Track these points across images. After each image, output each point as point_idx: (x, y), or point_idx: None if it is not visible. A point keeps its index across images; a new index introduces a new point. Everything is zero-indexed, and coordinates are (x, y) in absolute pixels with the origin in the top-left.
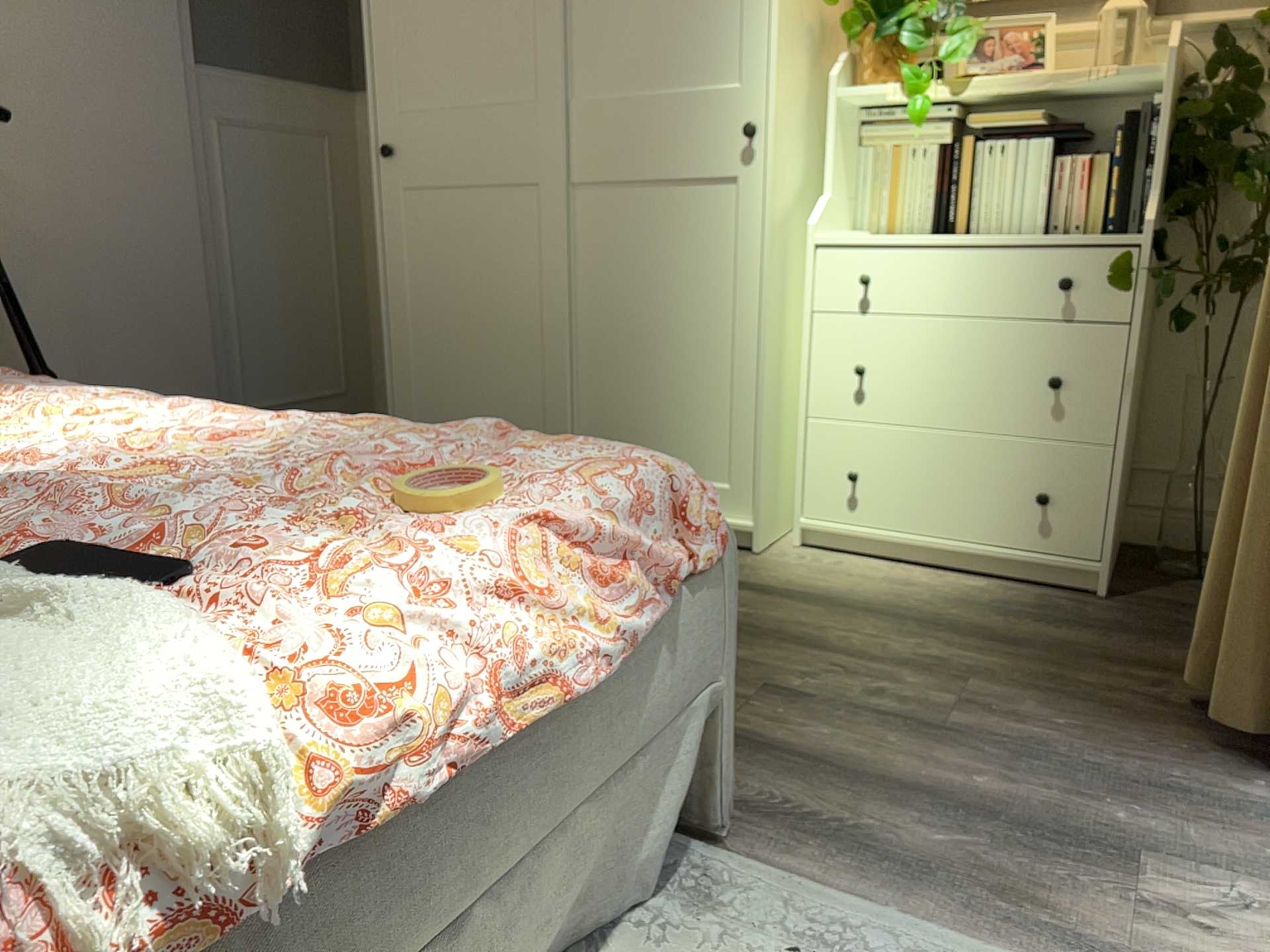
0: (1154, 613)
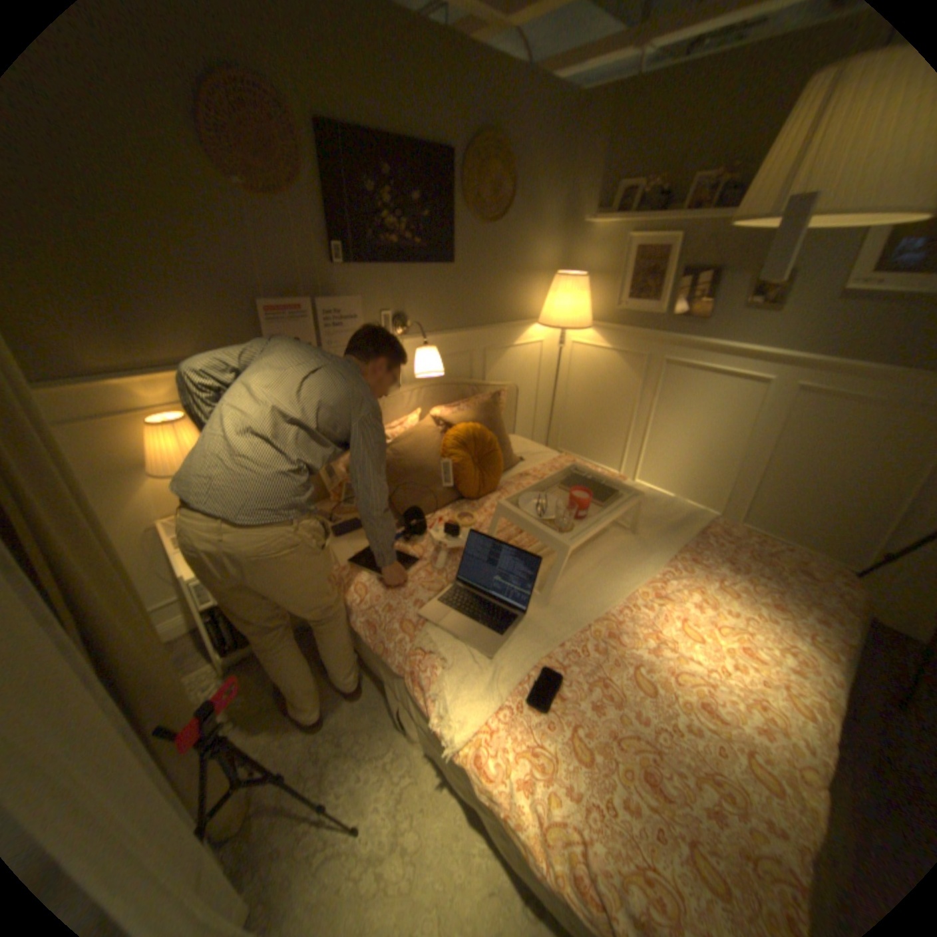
0: None
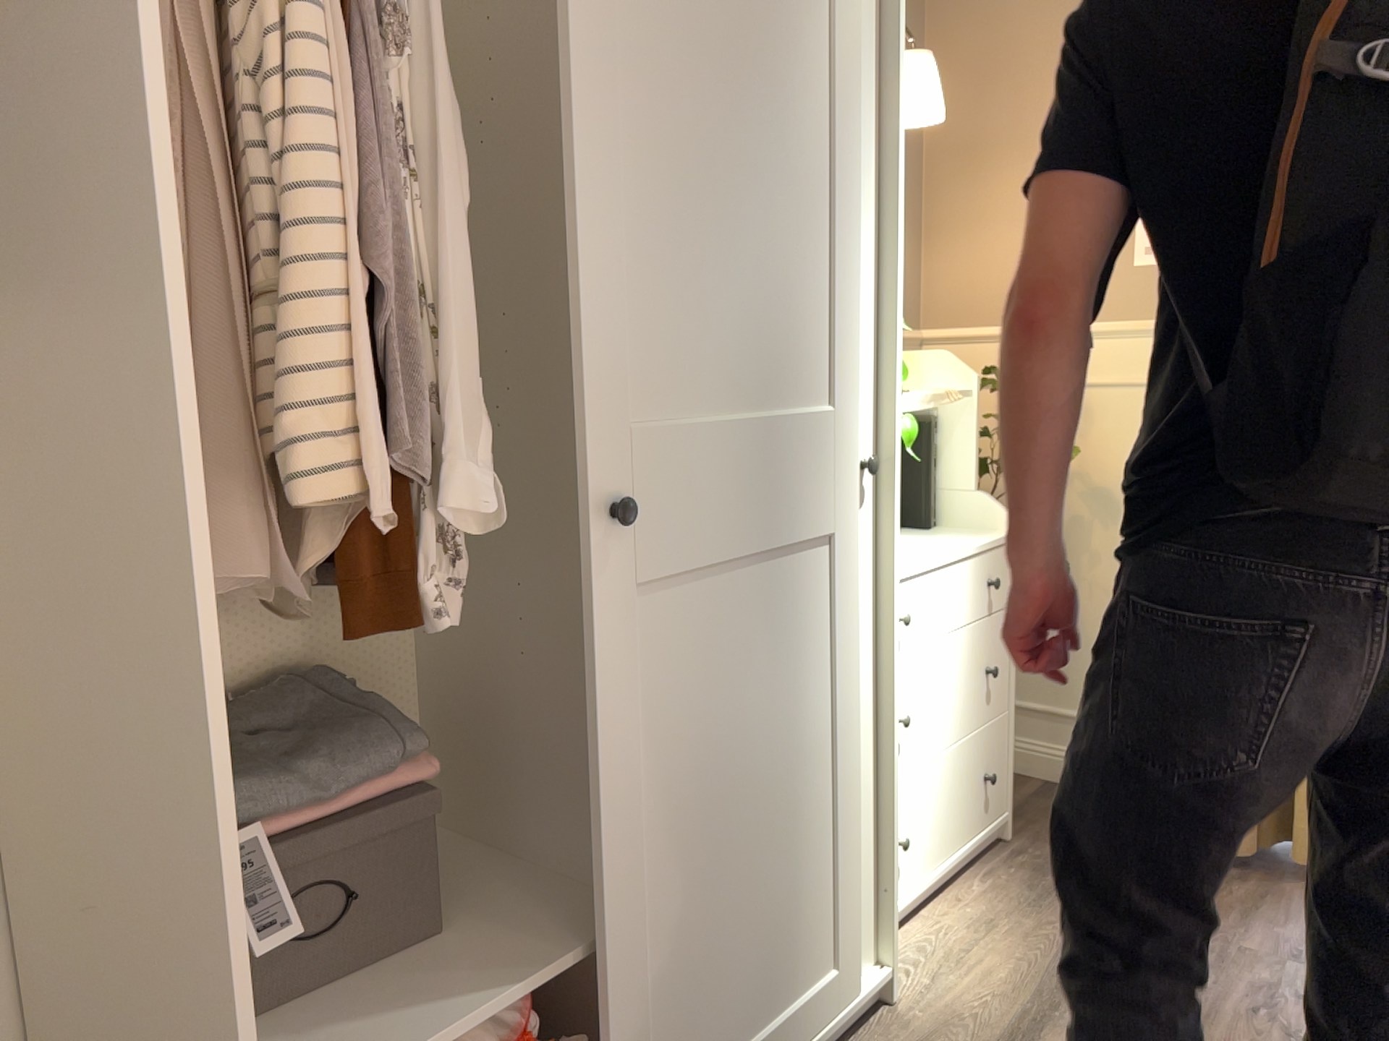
0: (1034, 830)
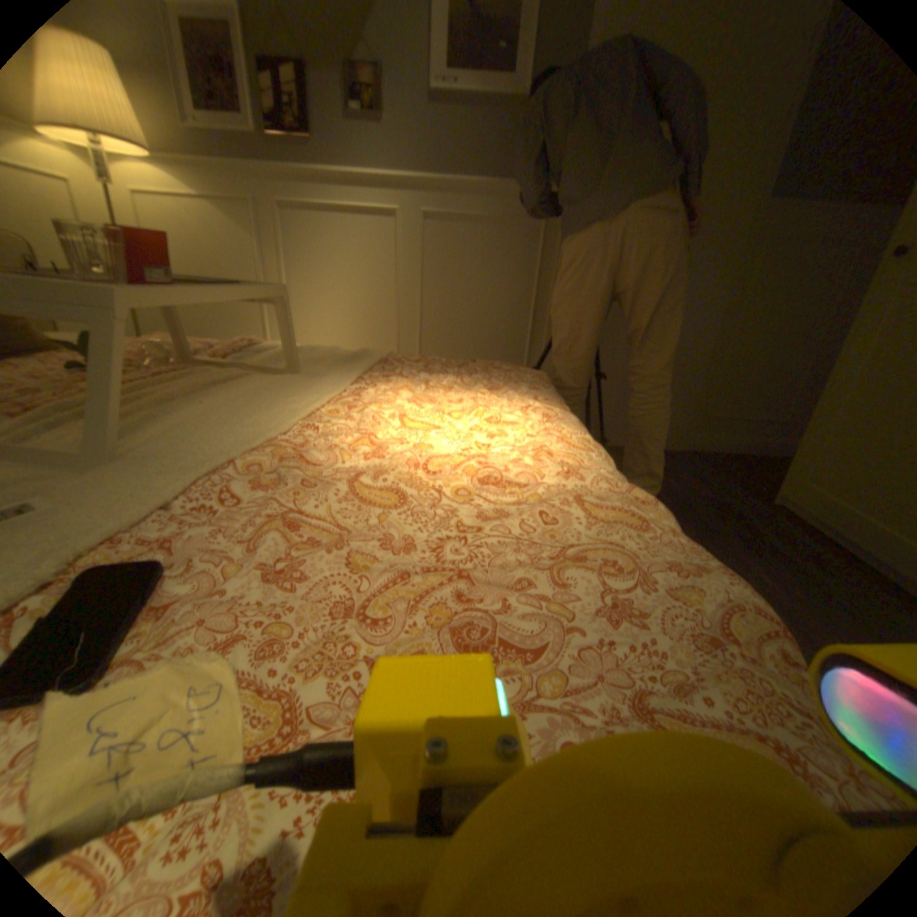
0: None
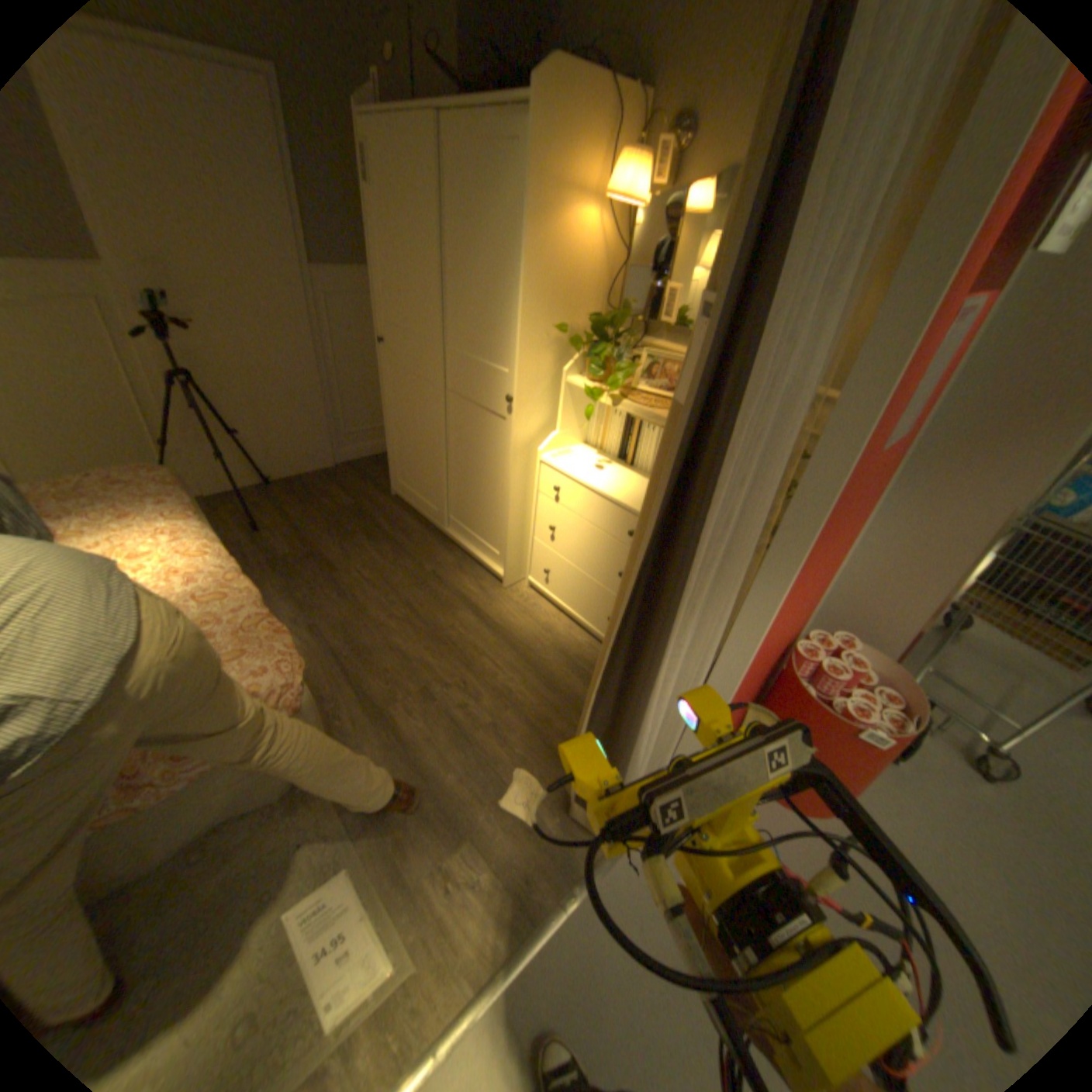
0: None
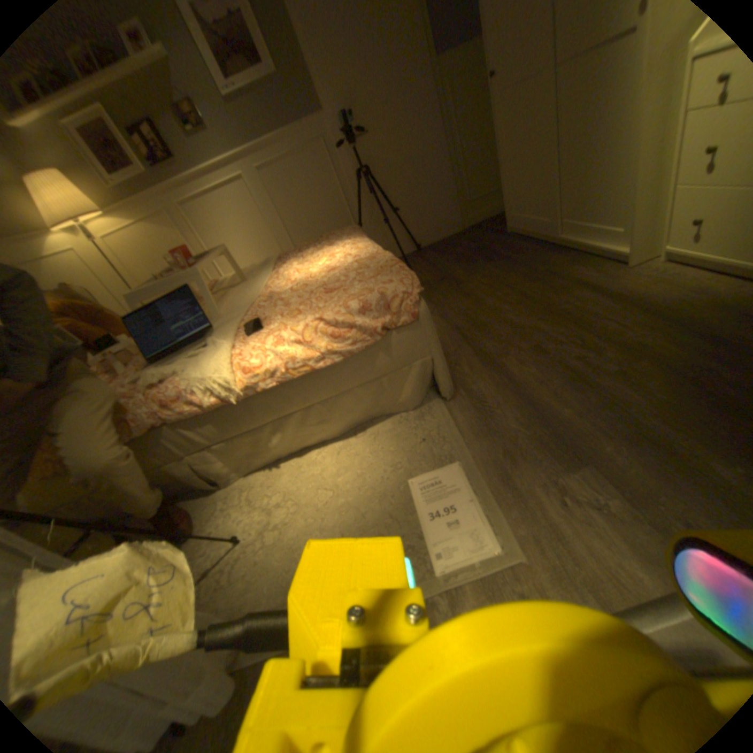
0: None
